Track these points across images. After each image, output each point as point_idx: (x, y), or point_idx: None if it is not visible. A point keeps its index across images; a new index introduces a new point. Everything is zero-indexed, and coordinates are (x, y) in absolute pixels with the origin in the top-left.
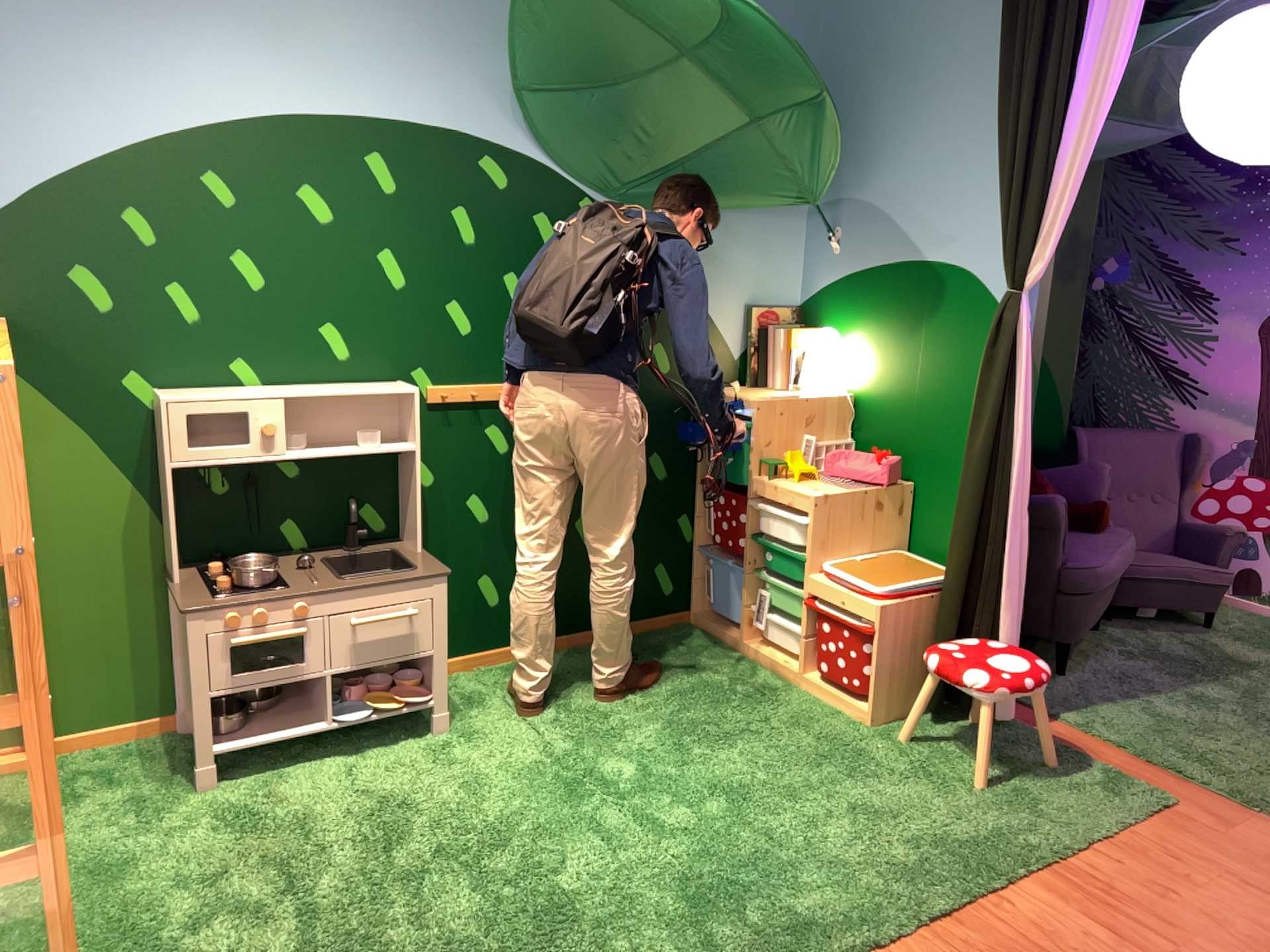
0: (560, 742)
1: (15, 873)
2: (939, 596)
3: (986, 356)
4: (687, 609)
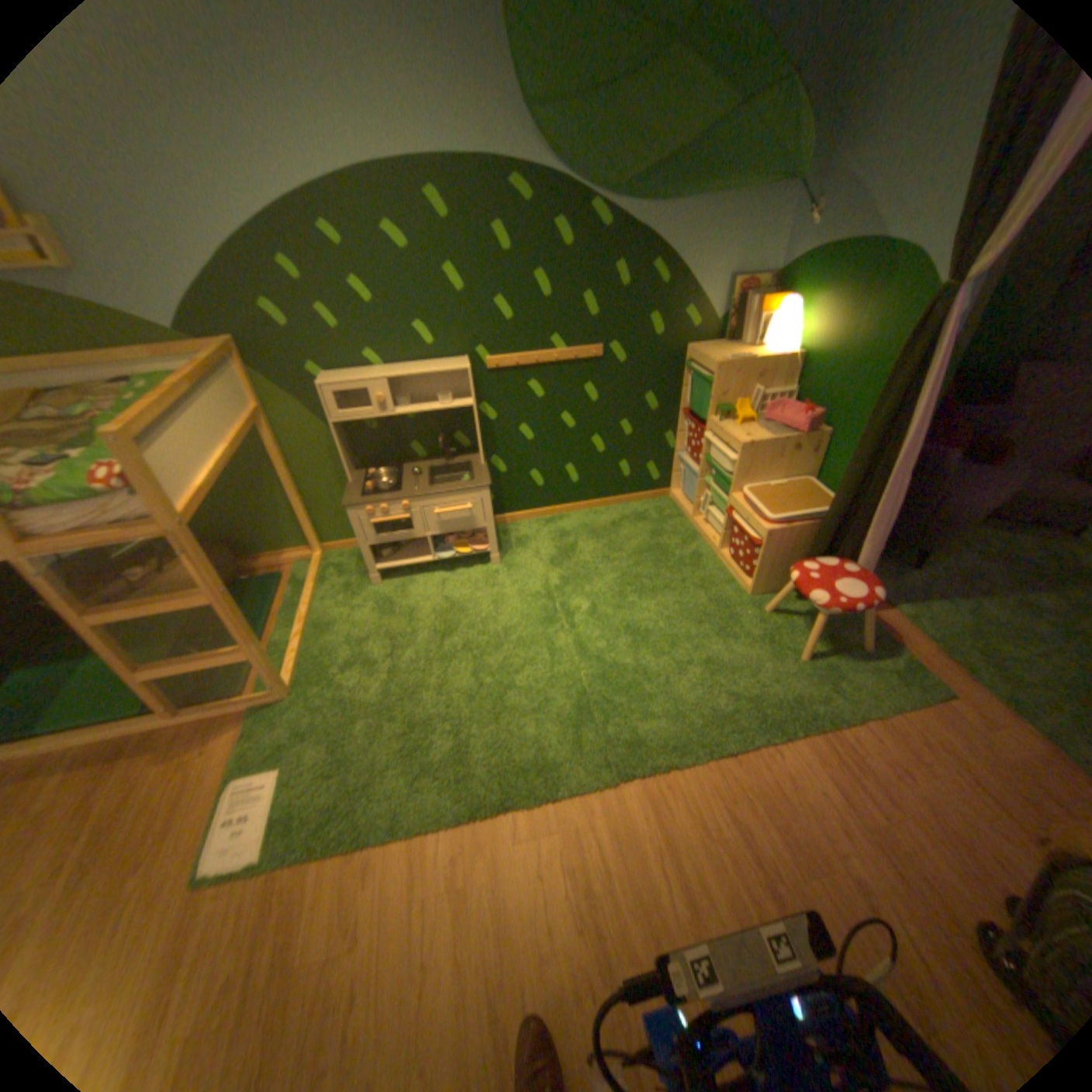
0: (553, 584)
1: (228, 662)
2: (824, 530)
3: (925, 337)
4: (668, 490)
